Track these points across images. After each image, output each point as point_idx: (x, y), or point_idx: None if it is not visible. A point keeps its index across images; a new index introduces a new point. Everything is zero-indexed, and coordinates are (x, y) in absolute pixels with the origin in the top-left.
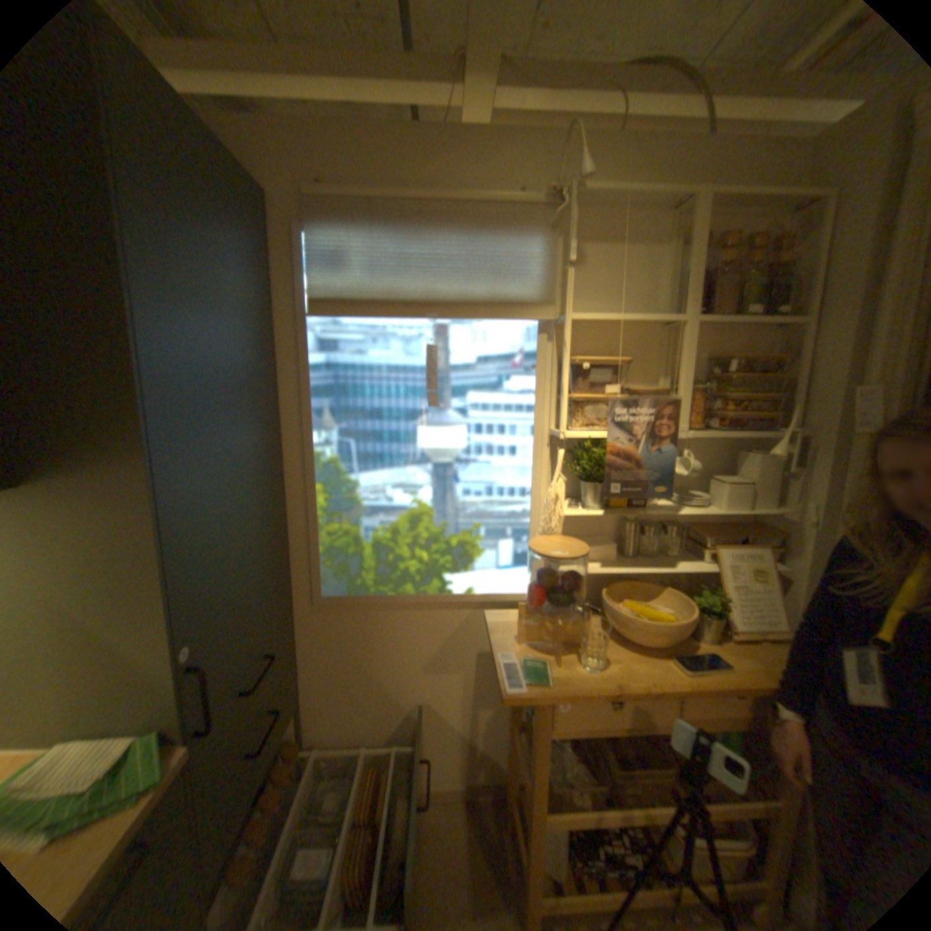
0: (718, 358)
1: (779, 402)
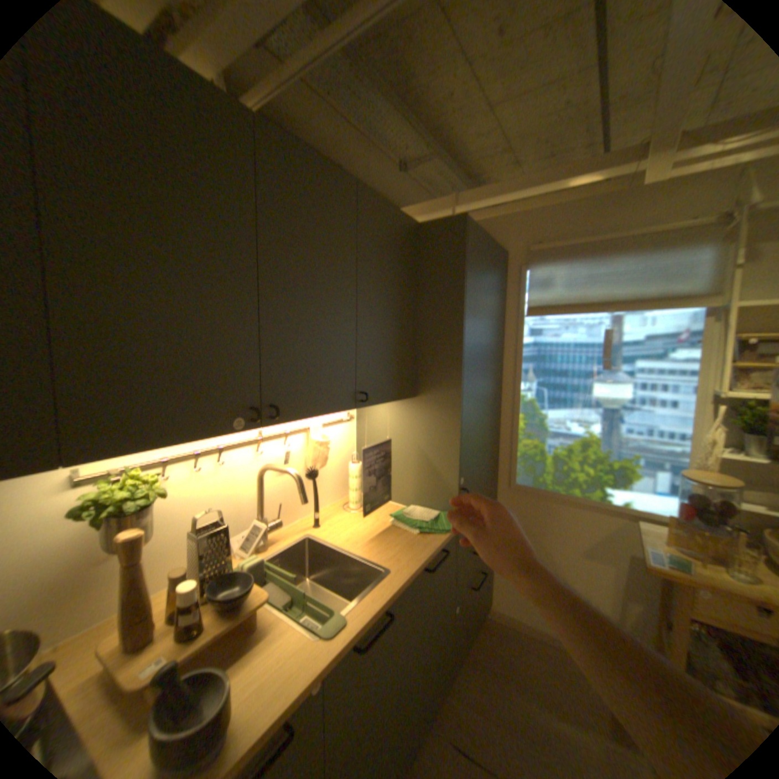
0: None
1: None
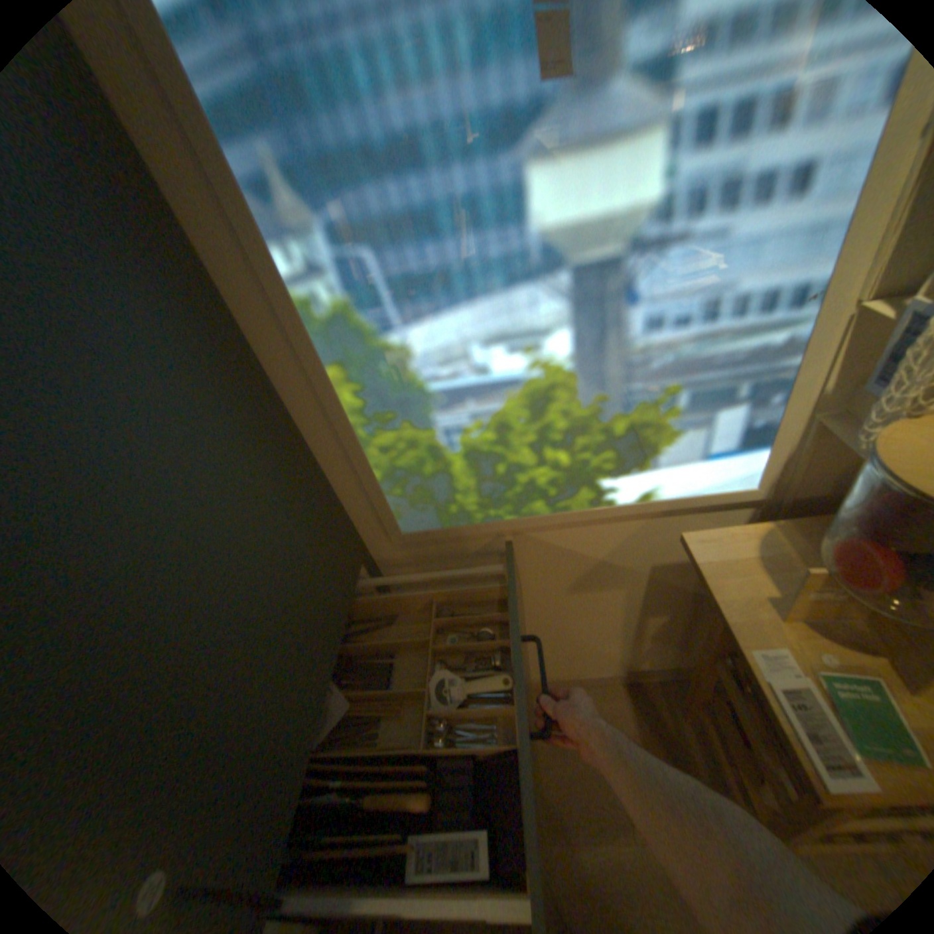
0: None
1: None
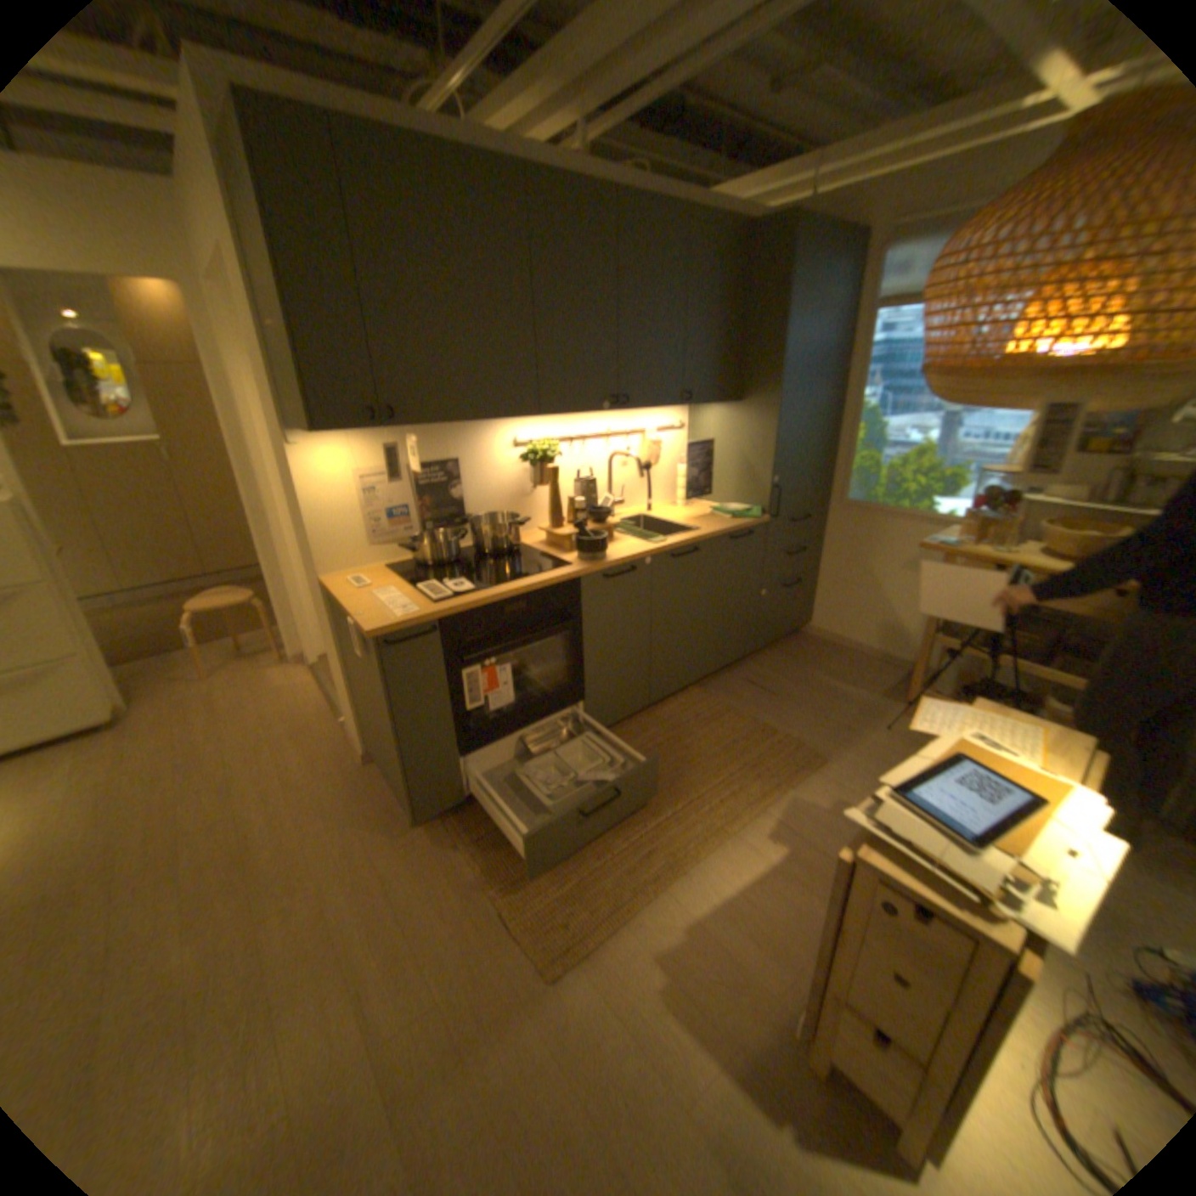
0: None
1: None
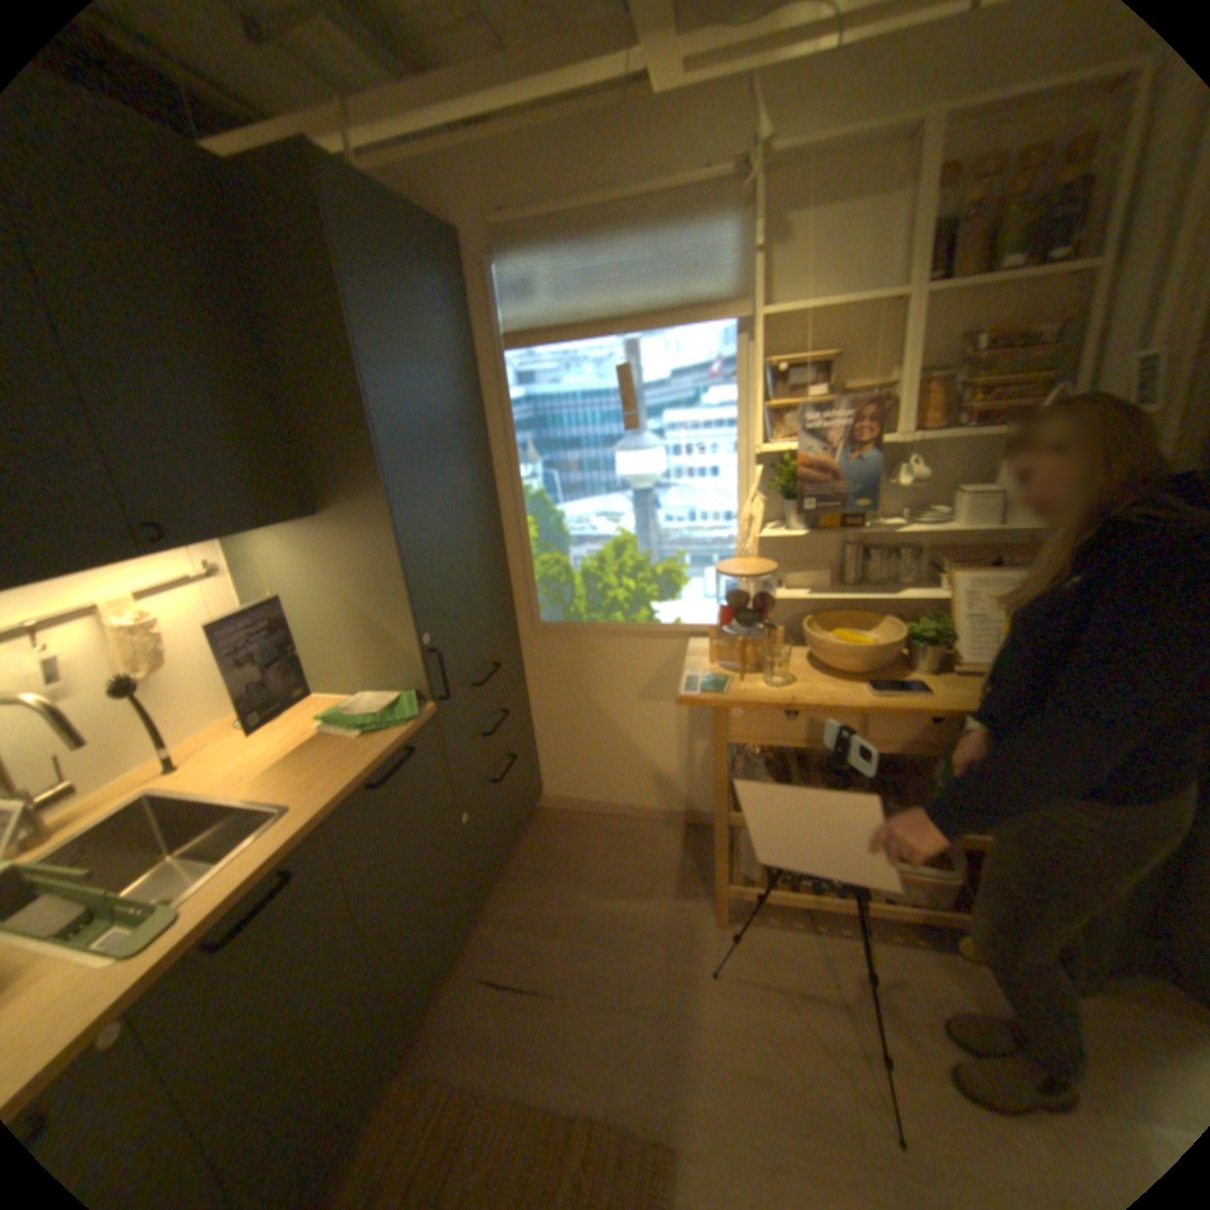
0: (971, 333)
1: (1050, 383)
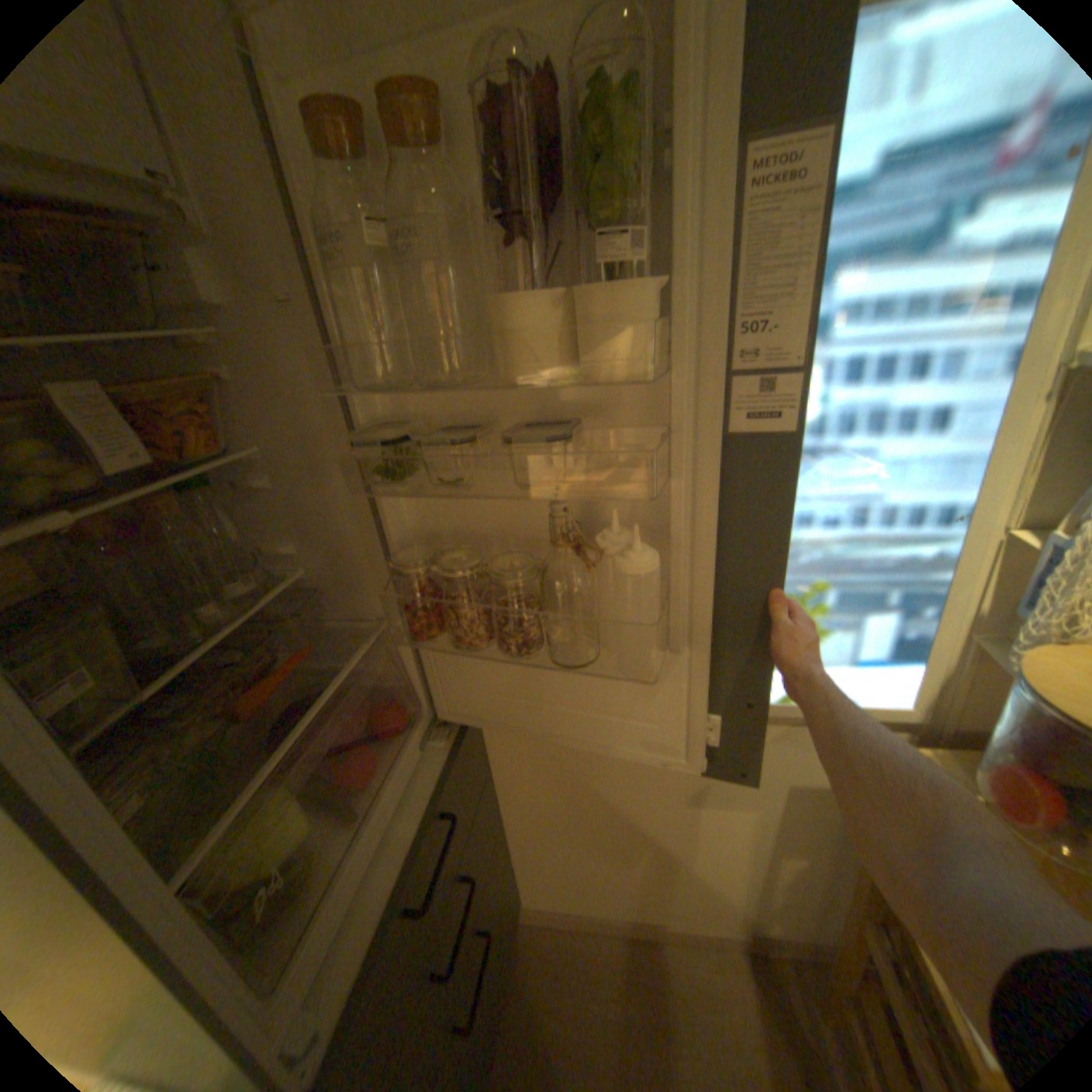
0: None
1: None
